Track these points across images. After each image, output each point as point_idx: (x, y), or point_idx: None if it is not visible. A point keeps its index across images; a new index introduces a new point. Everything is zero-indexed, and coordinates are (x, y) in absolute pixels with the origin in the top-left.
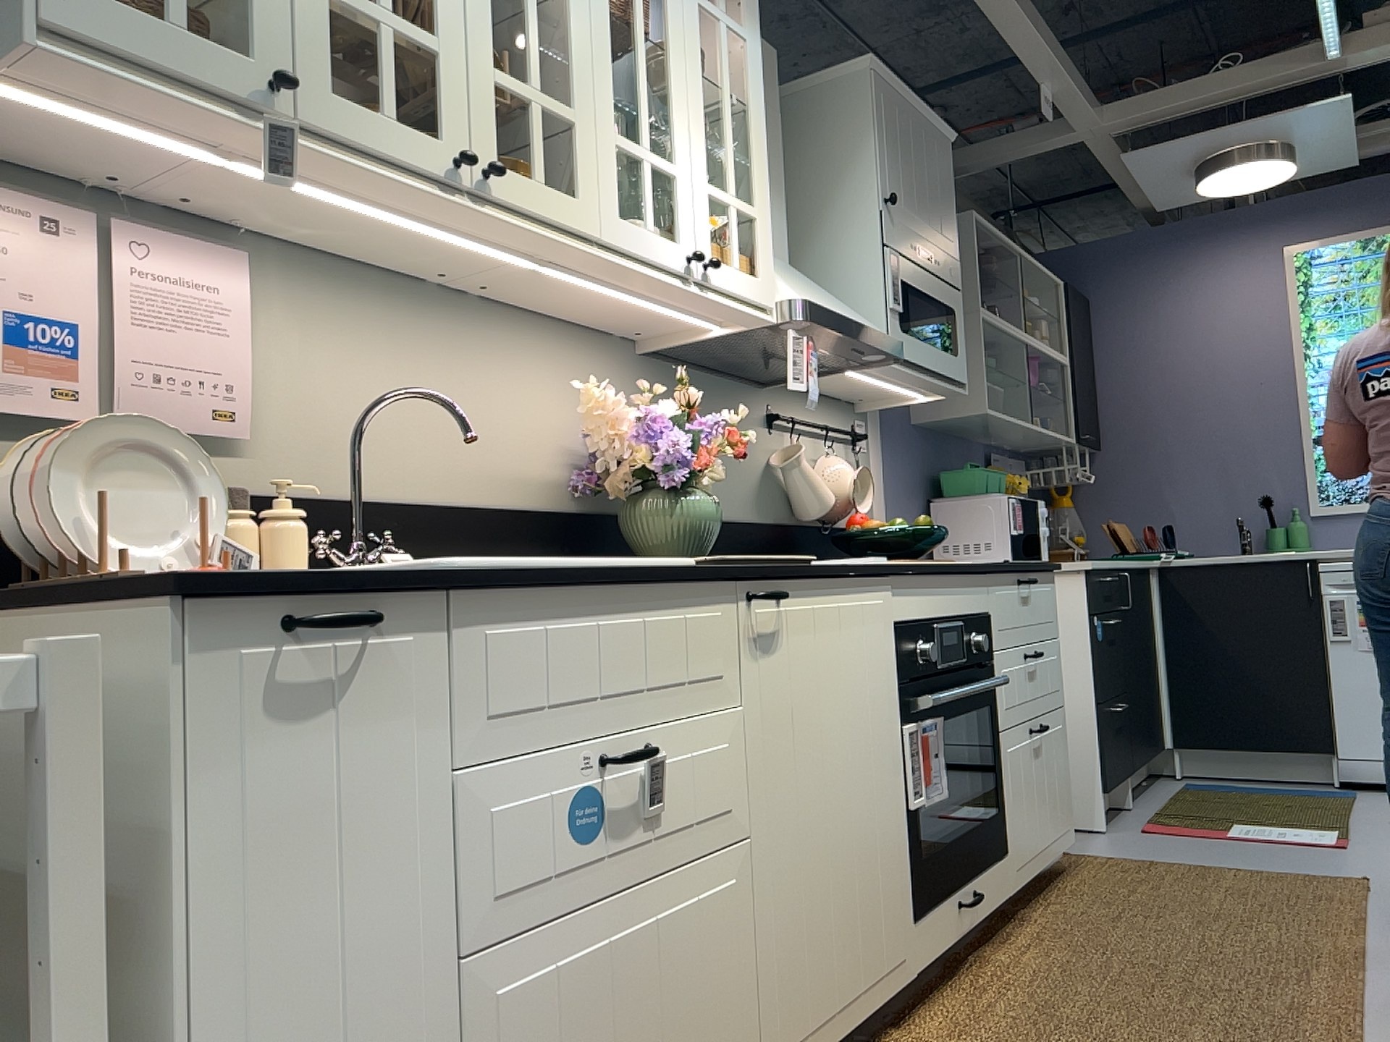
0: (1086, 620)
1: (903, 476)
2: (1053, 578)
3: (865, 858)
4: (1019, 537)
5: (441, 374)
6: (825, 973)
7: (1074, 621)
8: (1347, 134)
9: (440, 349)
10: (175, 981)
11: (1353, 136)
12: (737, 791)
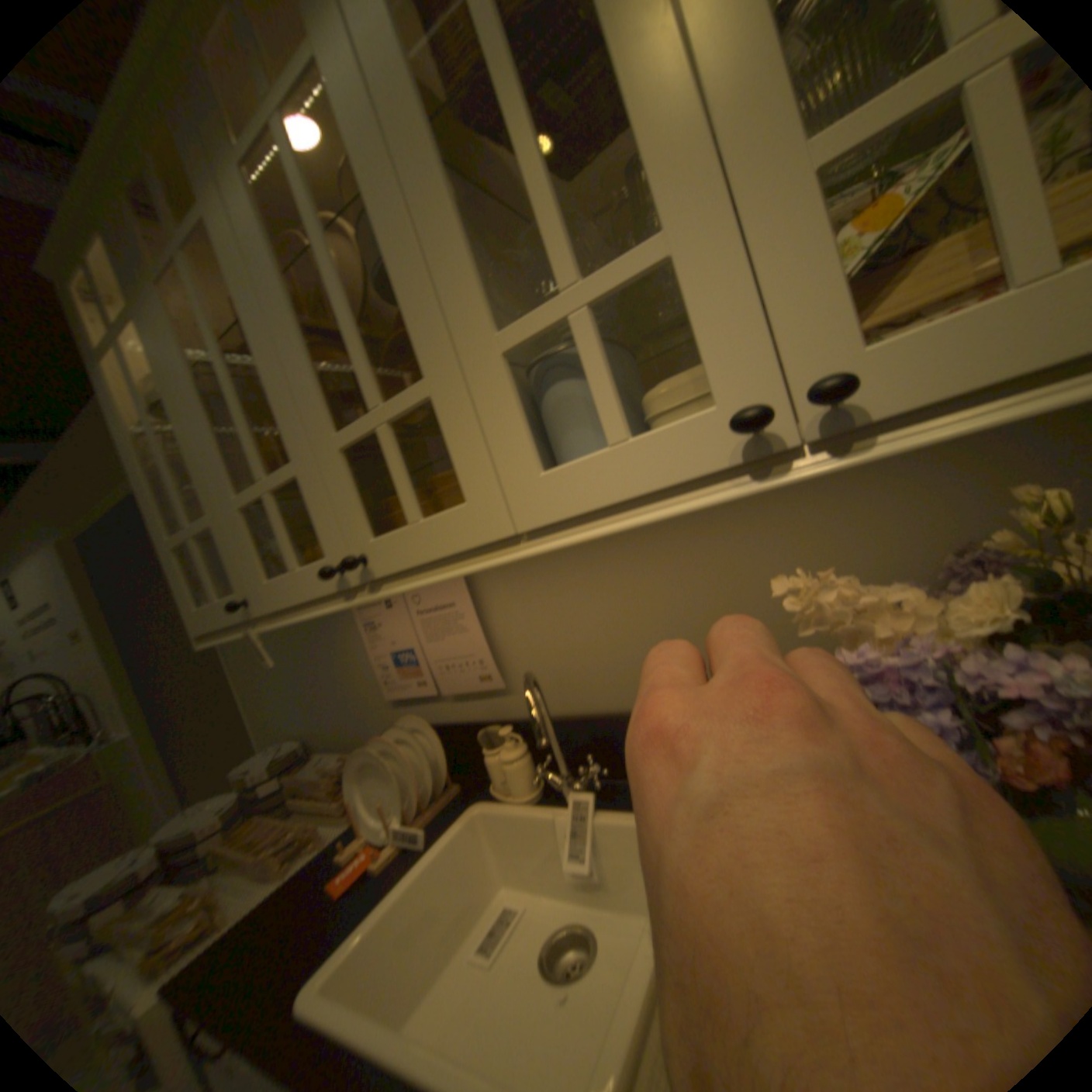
0: None
1: None
2: None
3: None
4: None
5: (649, 588)
6: None
7: None
8: None
9: (641, 563)
10: None
11: None
12: None
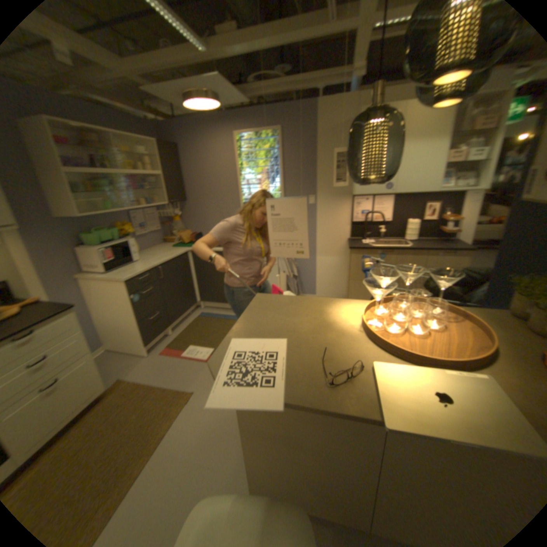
0: (125, 297)
1: (42, 244)
2: (65, 314)
3: None
4: (106, 263)
5: None
6: None
7: (122, 297)
8: (231, 89)
9: None
10: None
11: (234, 90)
12: None
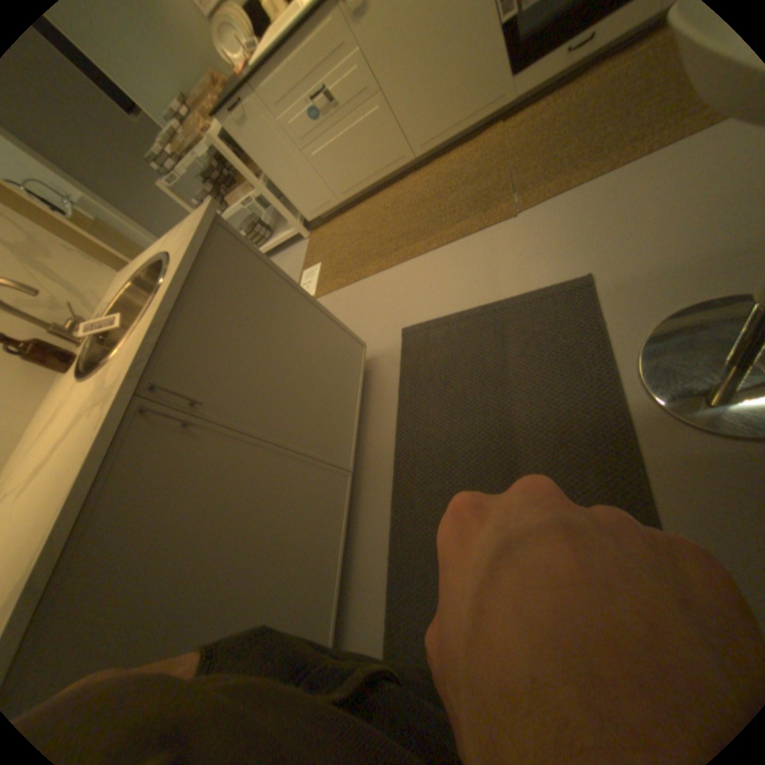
0: None
1: None
2: None
3: (460, 65)
4: None
5: None
6: (440, 116)
7: None
8: None
9: None
10: (259, 164)
11: None
12: (367, 77)
